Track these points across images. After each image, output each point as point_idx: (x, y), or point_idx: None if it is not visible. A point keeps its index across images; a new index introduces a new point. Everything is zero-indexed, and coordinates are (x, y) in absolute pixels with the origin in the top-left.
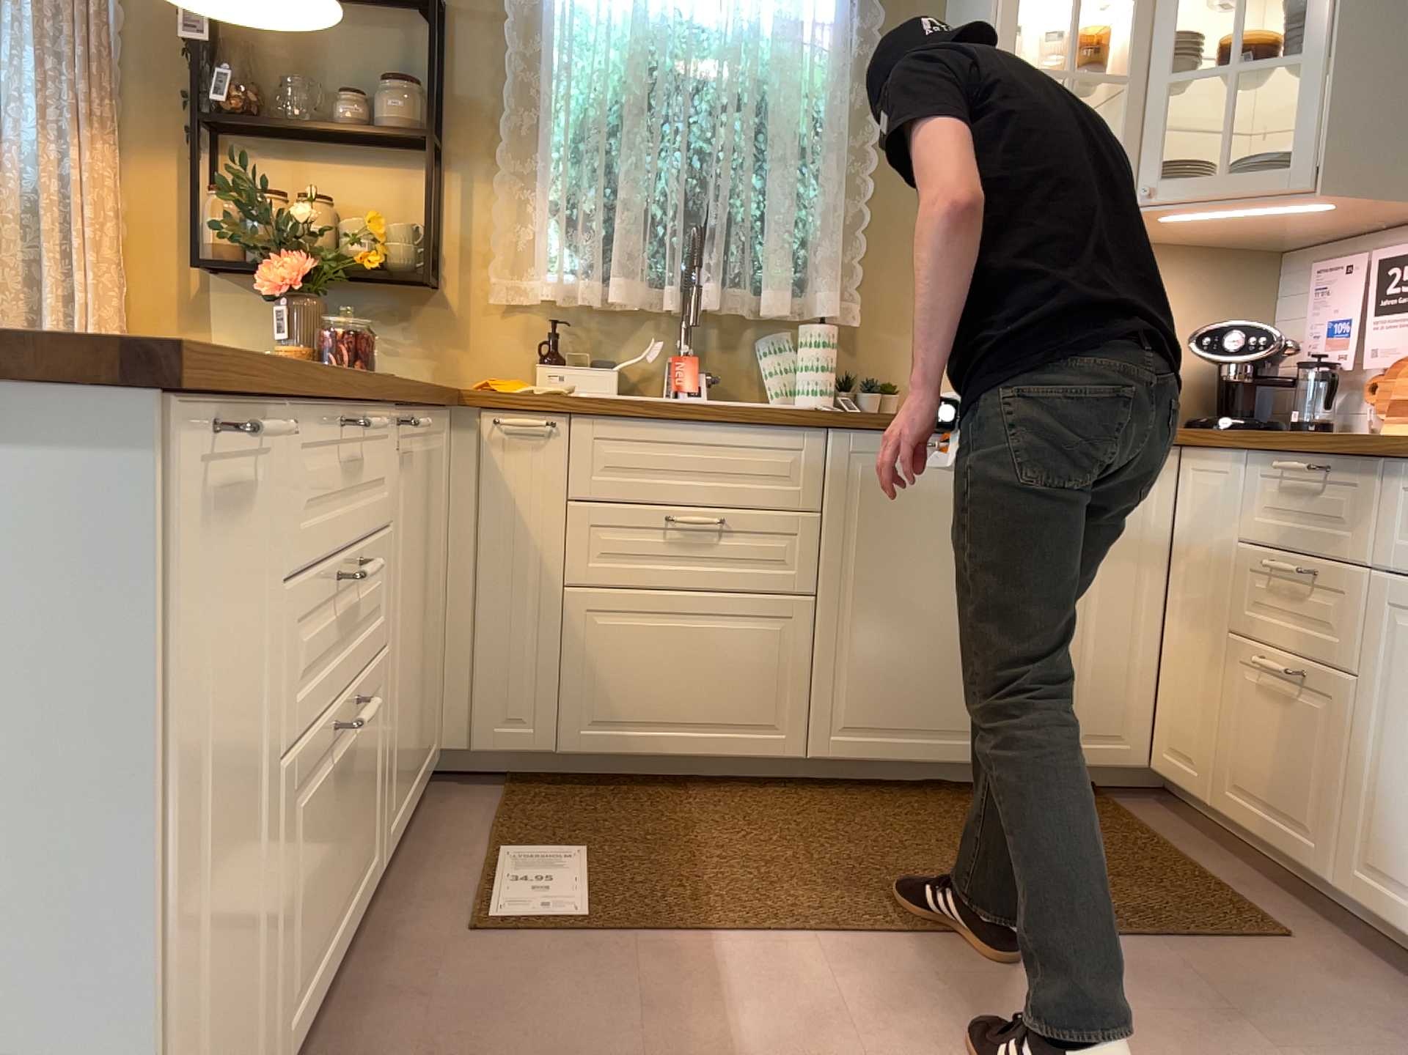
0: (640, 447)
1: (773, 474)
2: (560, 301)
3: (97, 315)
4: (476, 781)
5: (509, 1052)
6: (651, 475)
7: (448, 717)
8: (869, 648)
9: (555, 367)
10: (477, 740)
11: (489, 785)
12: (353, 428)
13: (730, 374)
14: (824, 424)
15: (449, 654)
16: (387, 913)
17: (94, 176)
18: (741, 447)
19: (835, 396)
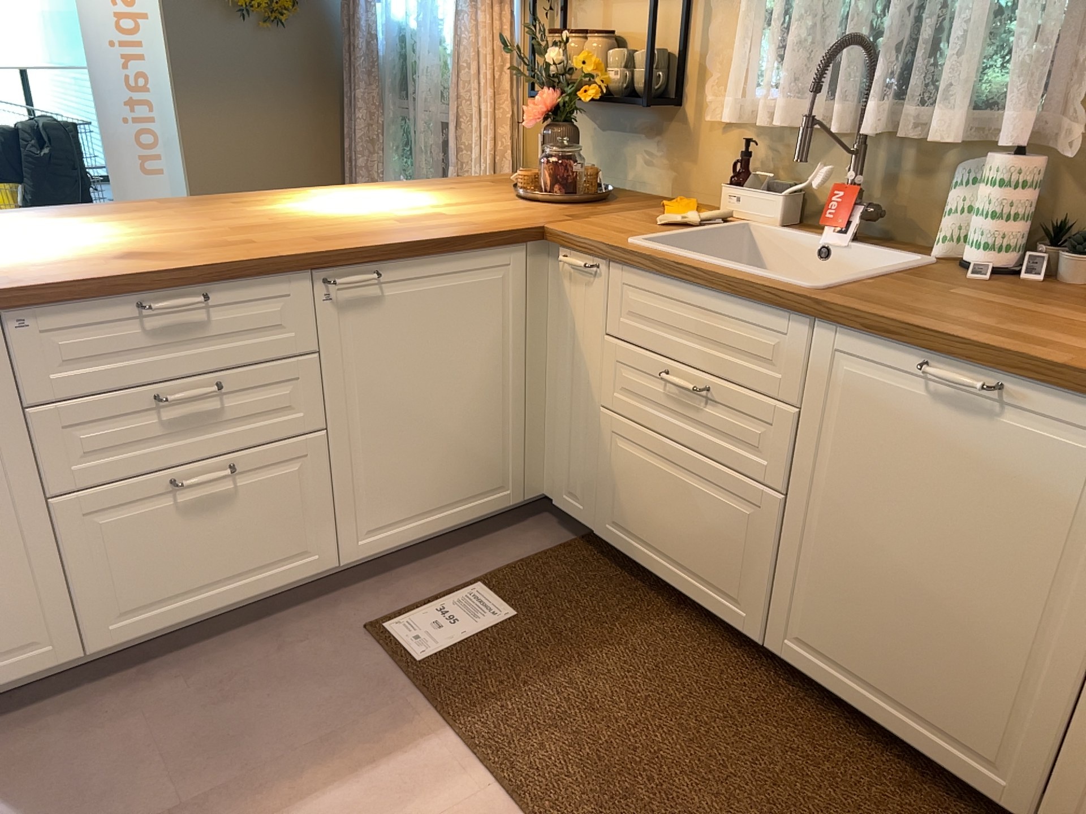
0: (653, 299)
1: (756, 355)
2: (756, 122)
3: (487, 133)
4: (570, 525)
5: (249, 707)
6: (661, 328)
7: (545, 473)
8: (830, 573)
9: (732, 190)
10: (555, 497)
11: (571, 532)
12: (144, 309)
13: (916, 207)
14: (803, 314)
15: (546, 428)
16: (365, 588)
17: (487, 33)
18: (730, 318)
19: (1006, 256)
